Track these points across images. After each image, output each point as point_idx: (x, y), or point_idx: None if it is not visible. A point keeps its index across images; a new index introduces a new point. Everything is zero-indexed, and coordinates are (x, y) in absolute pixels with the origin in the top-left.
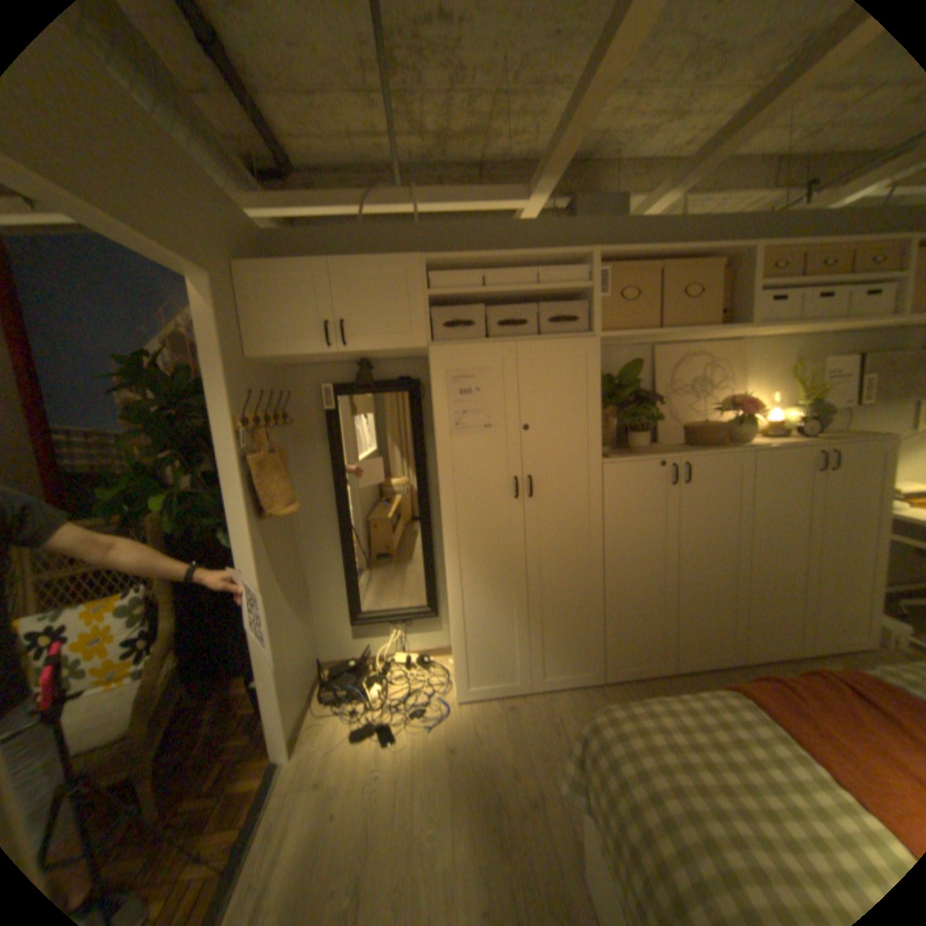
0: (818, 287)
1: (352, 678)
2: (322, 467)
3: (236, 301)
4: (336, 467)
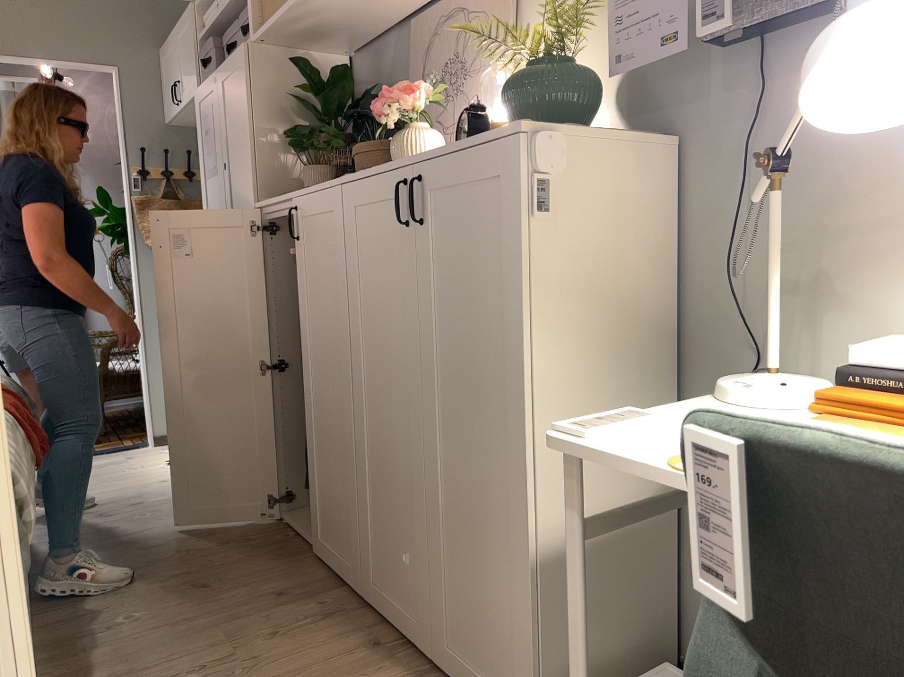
0: None
1: None
2: None
3: (159, 80)
4: None
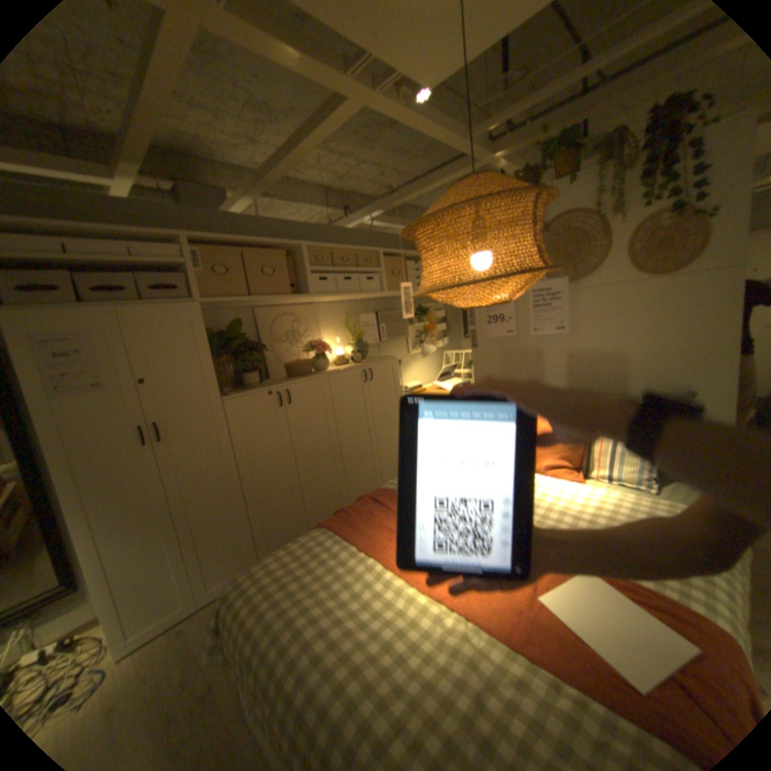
0: (343, 272)
1: None
2: None
3: None
4: None
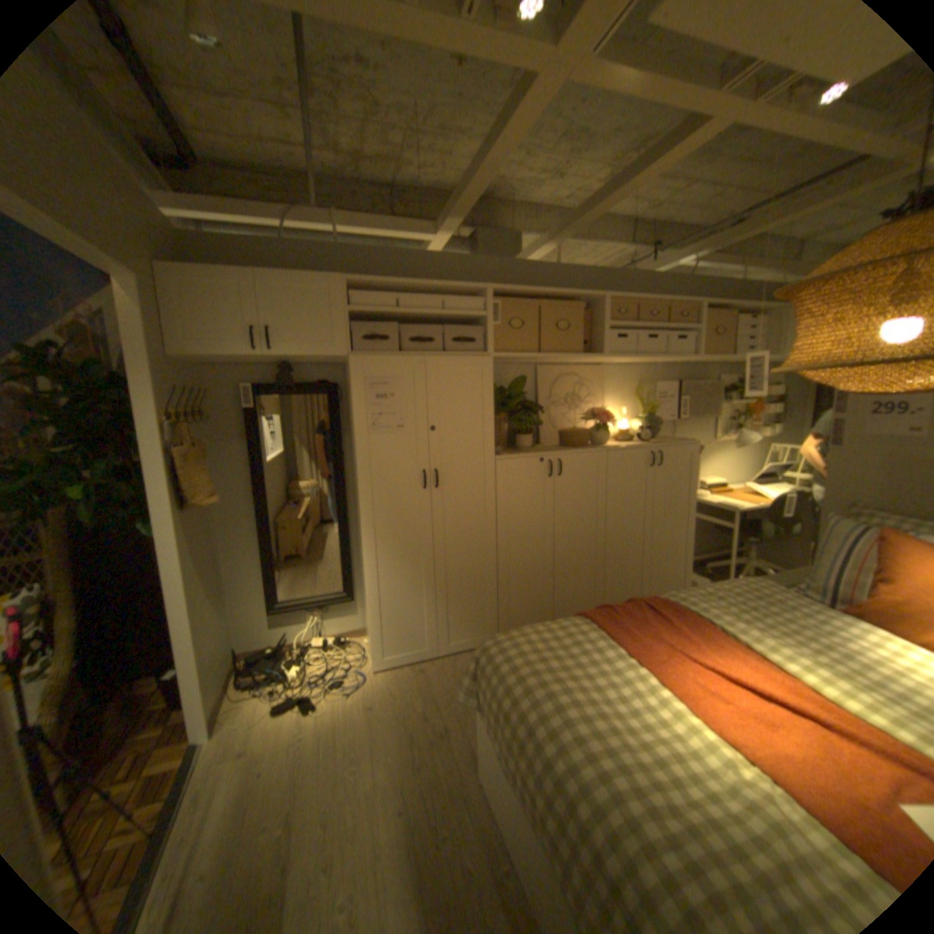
0: (648, 330)
1: (268, 663)
2: (238, 462)
3: (157, 299)
4: (253, 462)
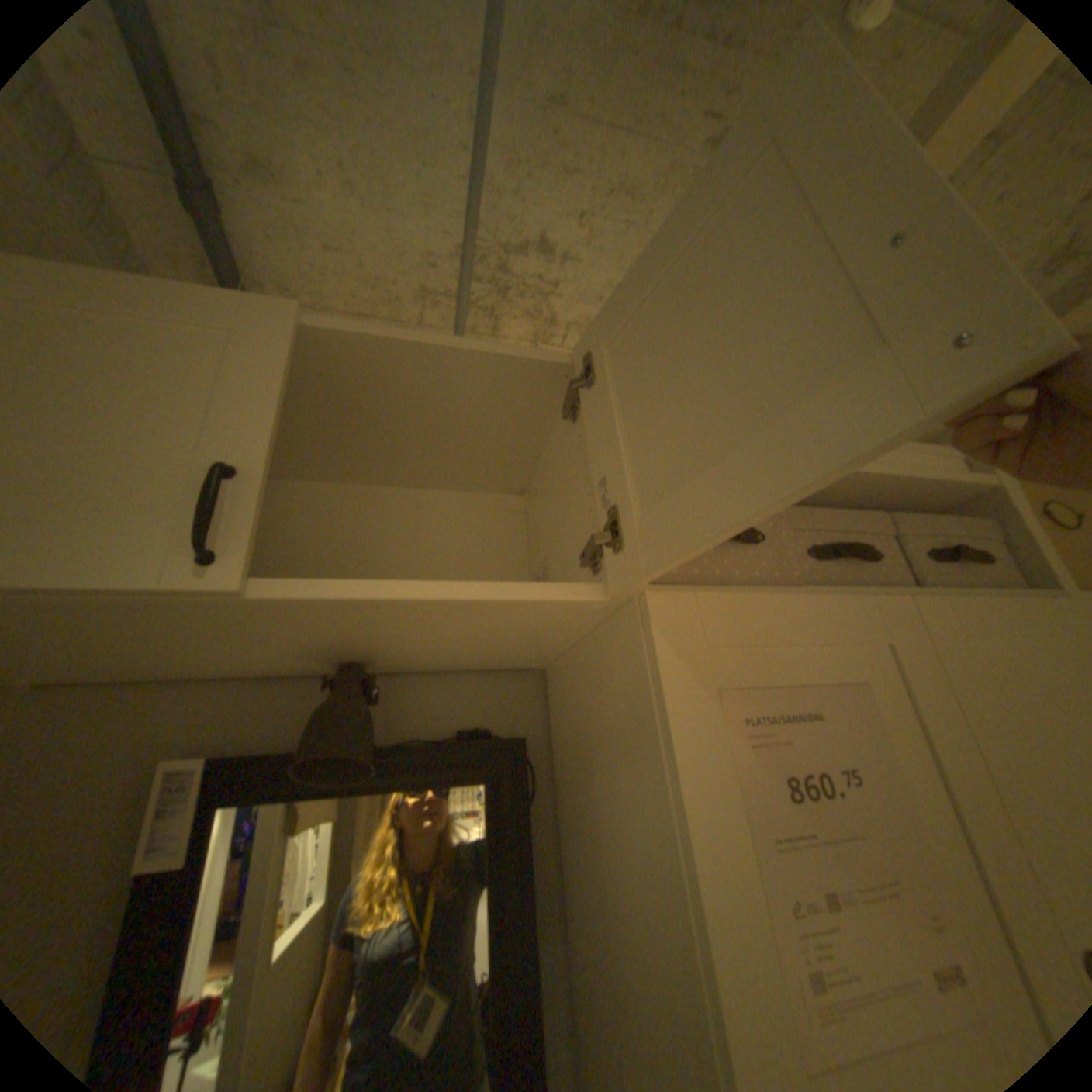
0: None
1: None
2: None
3: None
4: None
